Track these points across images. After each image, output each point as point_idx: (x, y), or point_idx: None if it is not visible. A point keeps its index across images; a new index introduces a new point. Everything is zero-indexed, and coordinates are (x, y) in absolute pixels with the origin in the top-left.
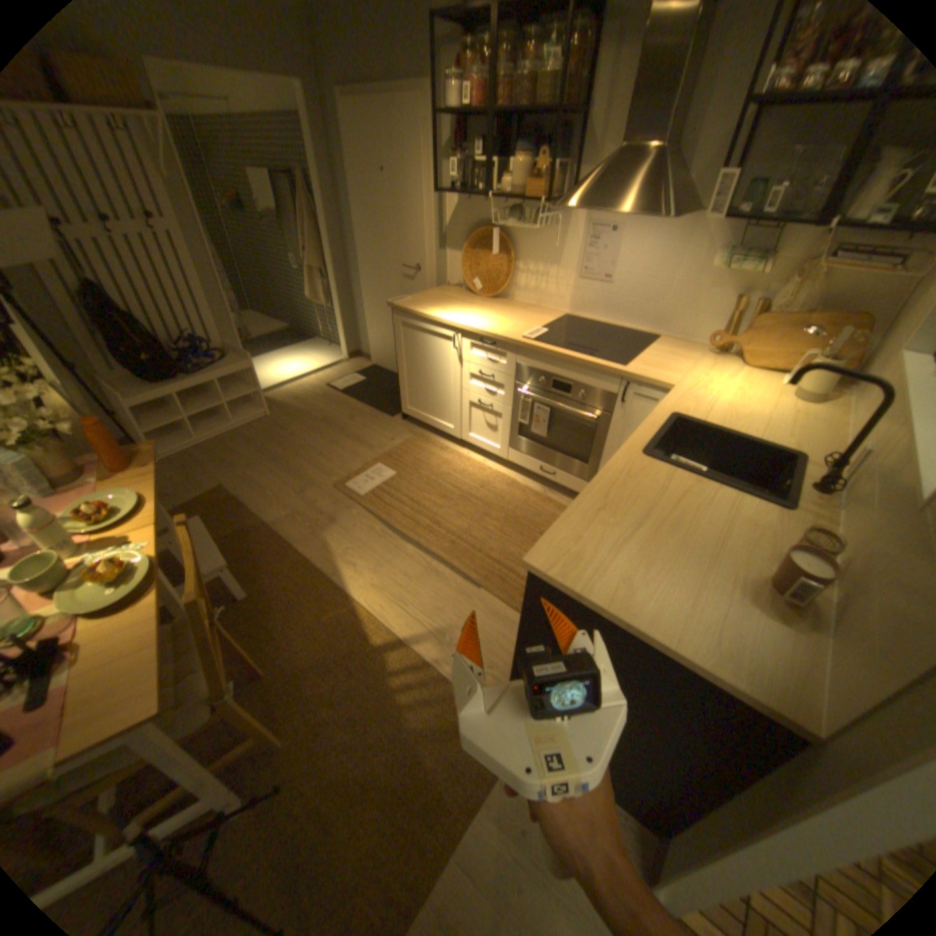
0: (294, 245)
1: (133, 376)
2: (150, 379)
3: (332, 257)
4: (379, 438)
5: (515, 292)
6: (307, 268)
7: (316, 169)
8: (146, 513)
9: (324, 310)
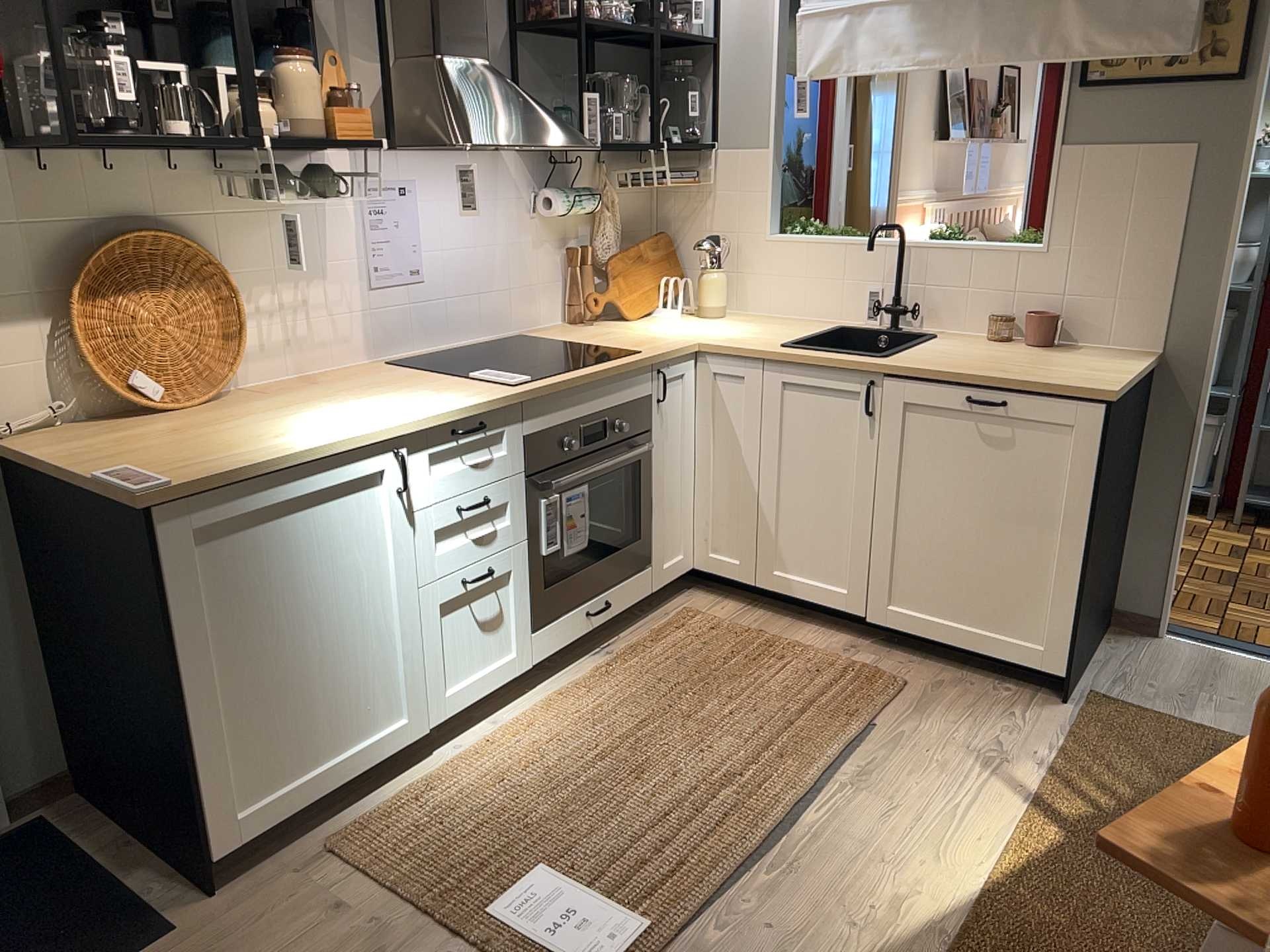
0: None
1: None
2: None
3: None
4: (319, 943)
5: (242, 367)
6: None
7: None
8: None
9: None
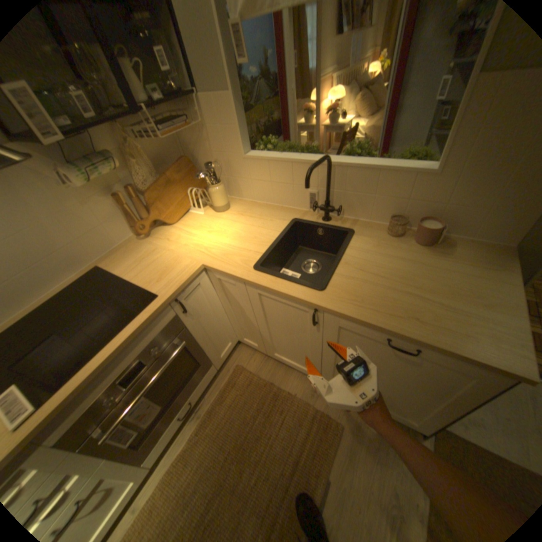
0: None
1: None
2: None
3: None
4: None
5: None
6: None
7: None
8: None
9: None
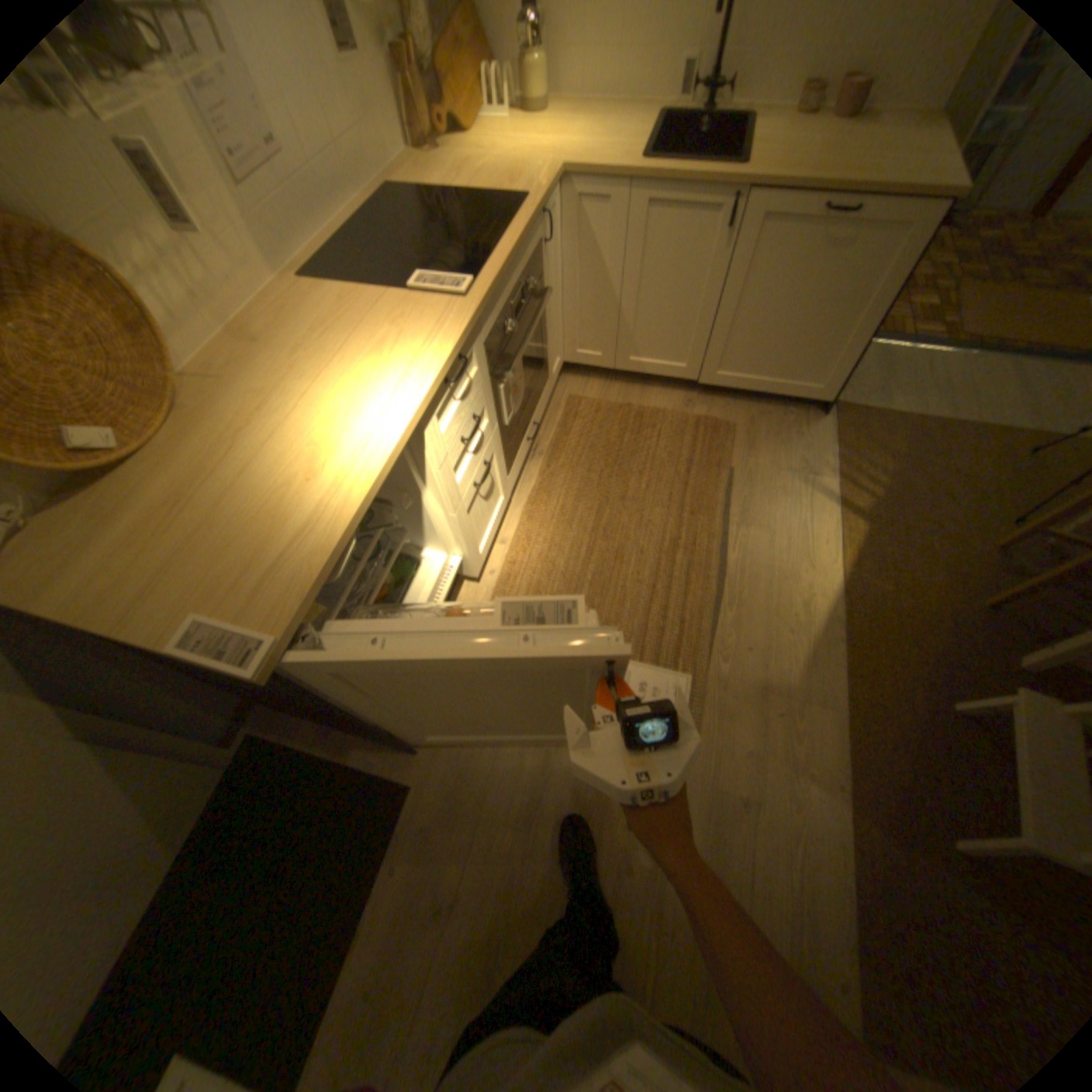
0: None
1: None
2: None
3: None
4: (504, 761)
5: (161, 344)
6: None
7: None
8: None
9: None
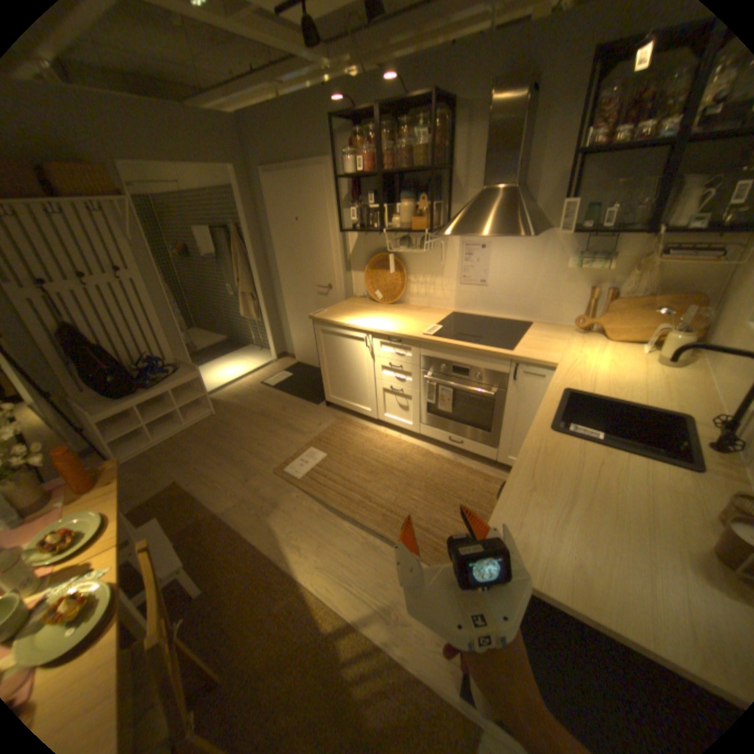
0: (230, 277)
1: (100, 394)
2: (114, 395)
3: (261, 283)
4: (309, 424)
5: (409, 298)
6: (241, 293)
7: (246, 223)
8: (108, 533)
9: (255, 323)
